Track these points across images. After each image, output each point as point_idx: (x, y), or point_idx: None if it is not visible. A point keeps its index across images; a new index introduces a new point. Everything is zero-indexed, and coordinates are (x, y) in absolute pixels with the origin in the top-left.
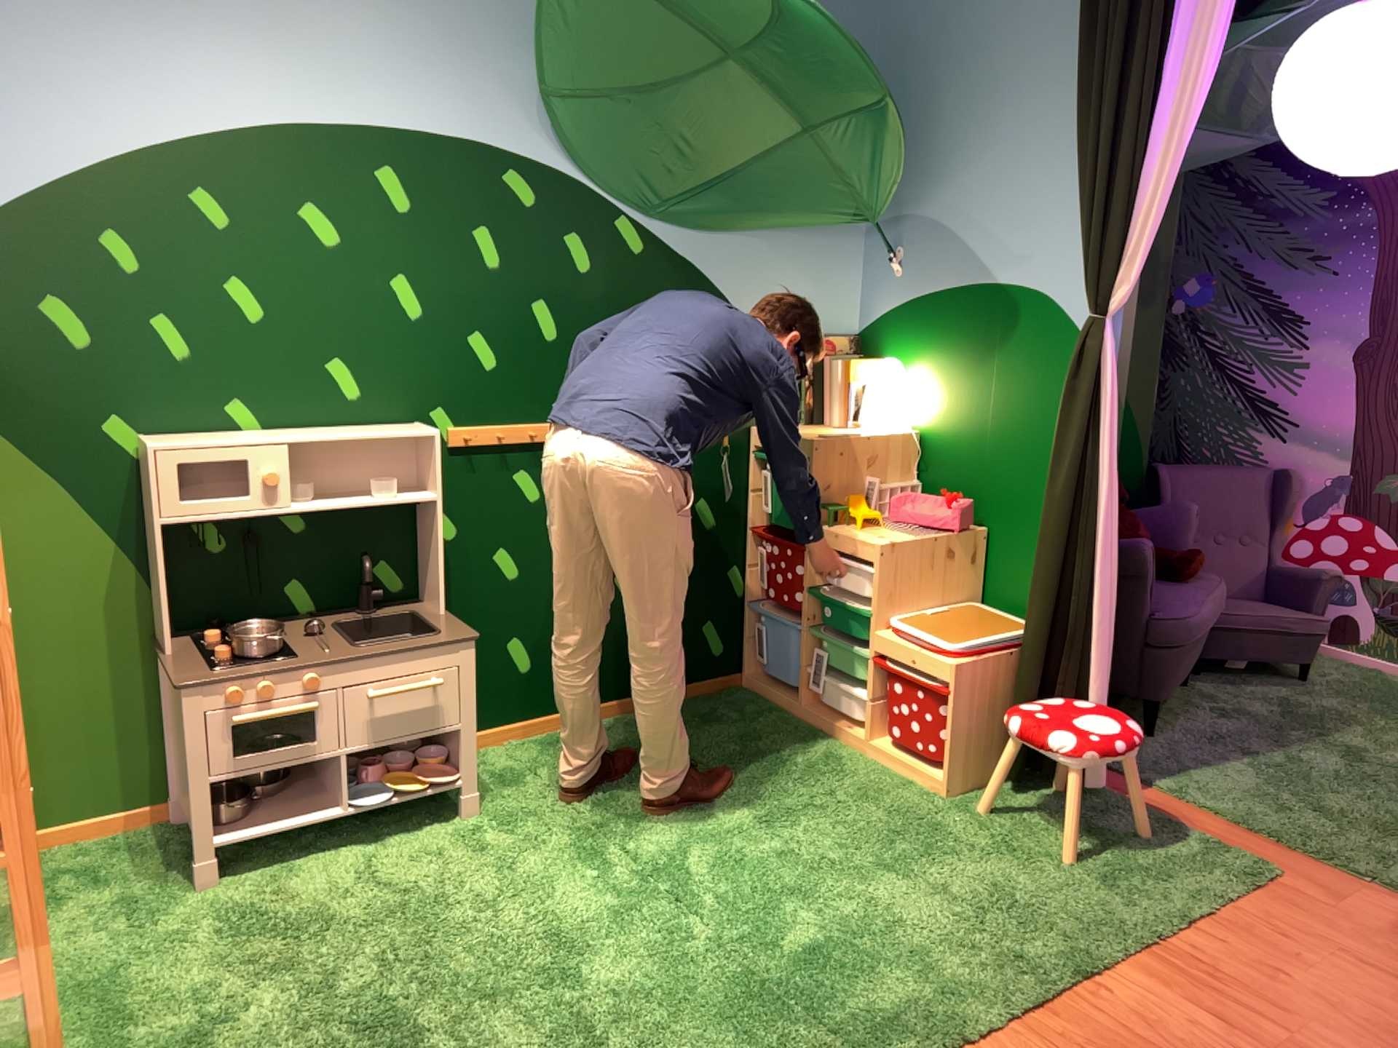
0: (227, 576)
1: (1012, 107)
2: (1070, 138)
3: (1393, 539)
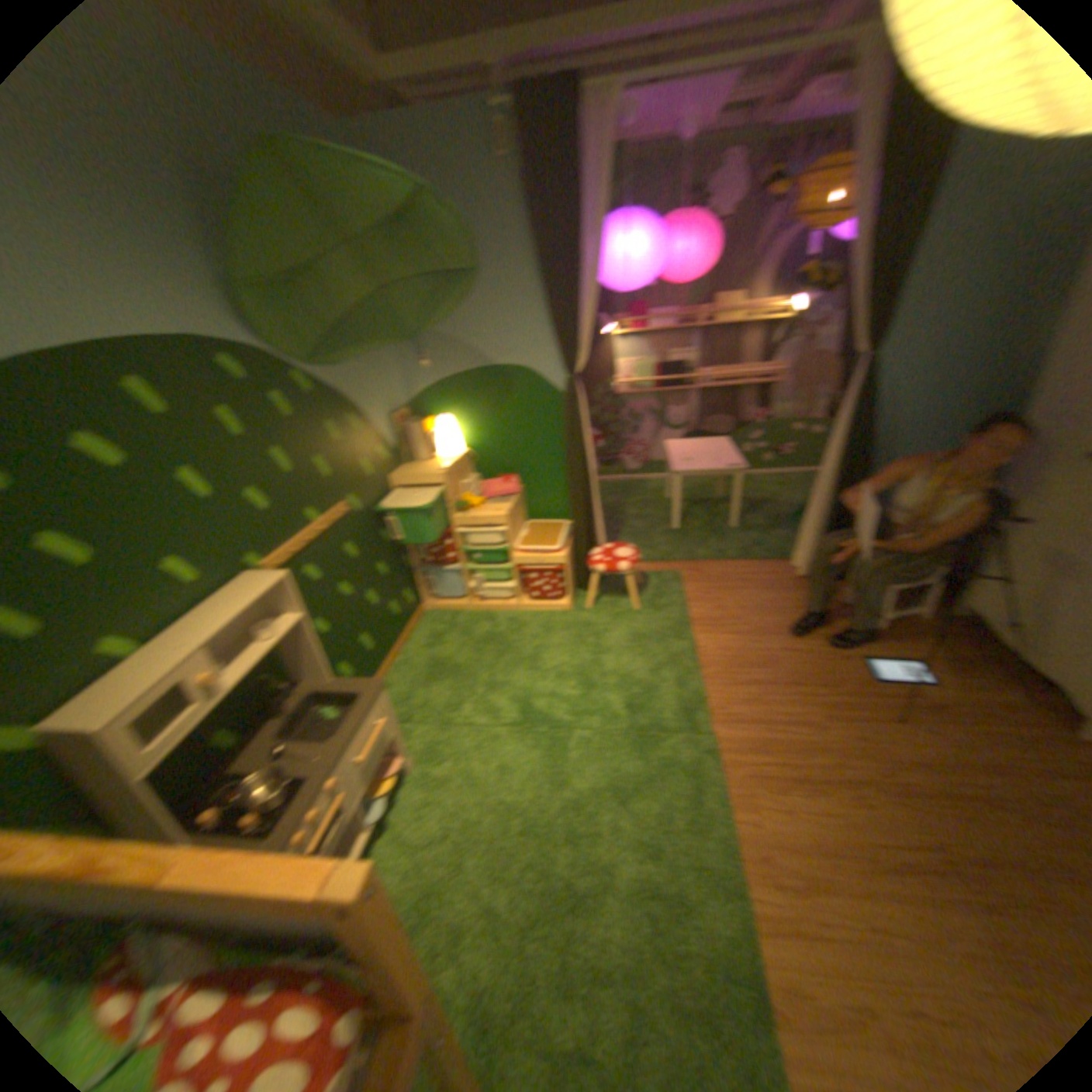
0: (173, 767)
1: (483, 266)
2: (525, 284)
3: (598, 432)
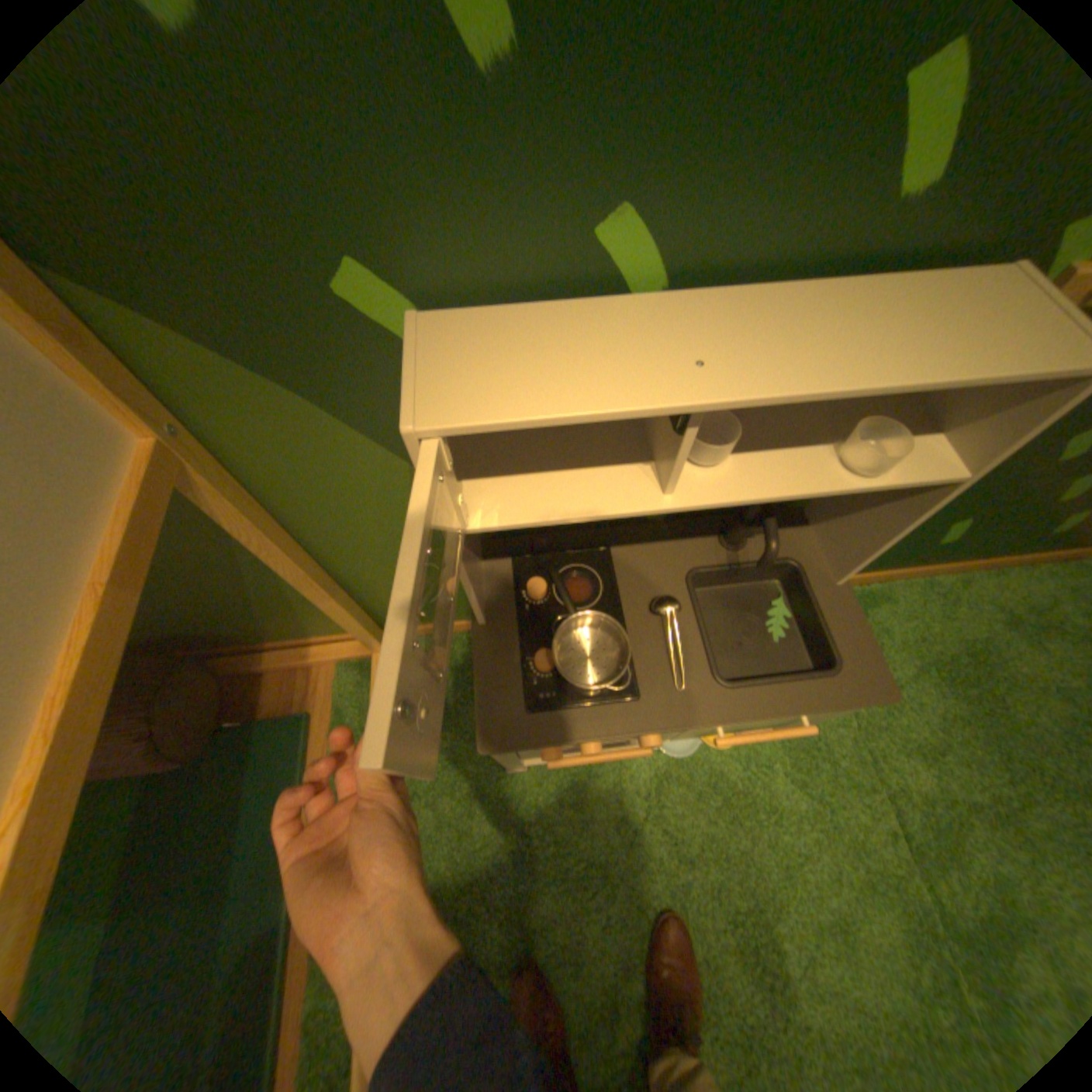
0: None
1: None
2: None
3: None
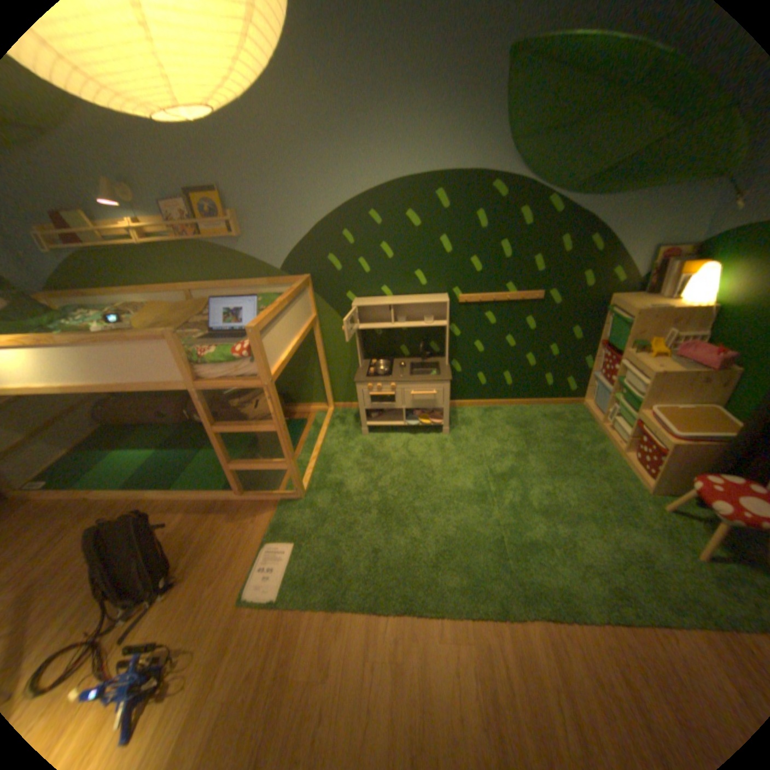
0: (382, 343)
1: None
2: None
3: None
